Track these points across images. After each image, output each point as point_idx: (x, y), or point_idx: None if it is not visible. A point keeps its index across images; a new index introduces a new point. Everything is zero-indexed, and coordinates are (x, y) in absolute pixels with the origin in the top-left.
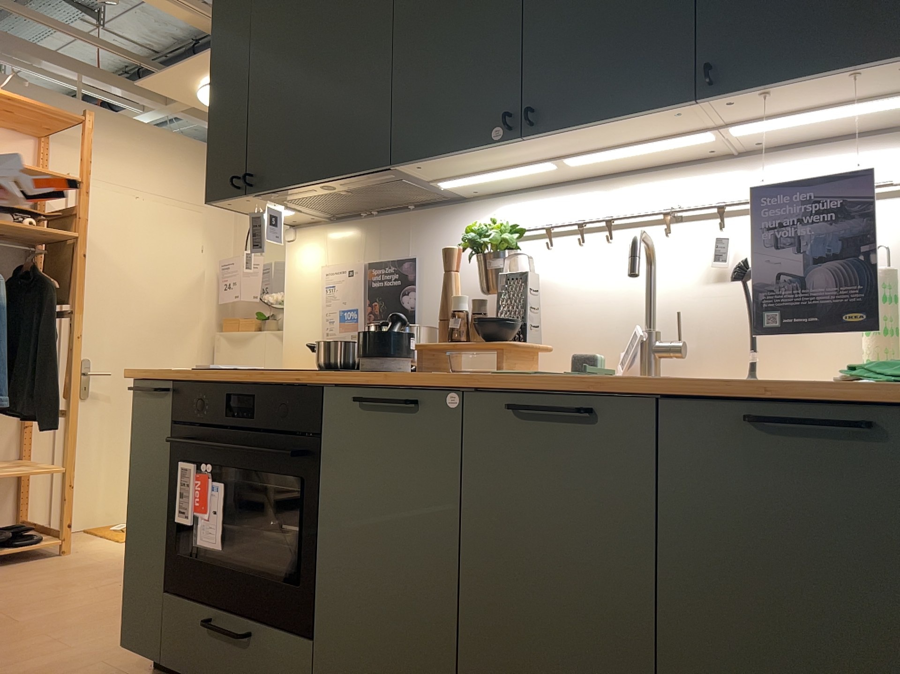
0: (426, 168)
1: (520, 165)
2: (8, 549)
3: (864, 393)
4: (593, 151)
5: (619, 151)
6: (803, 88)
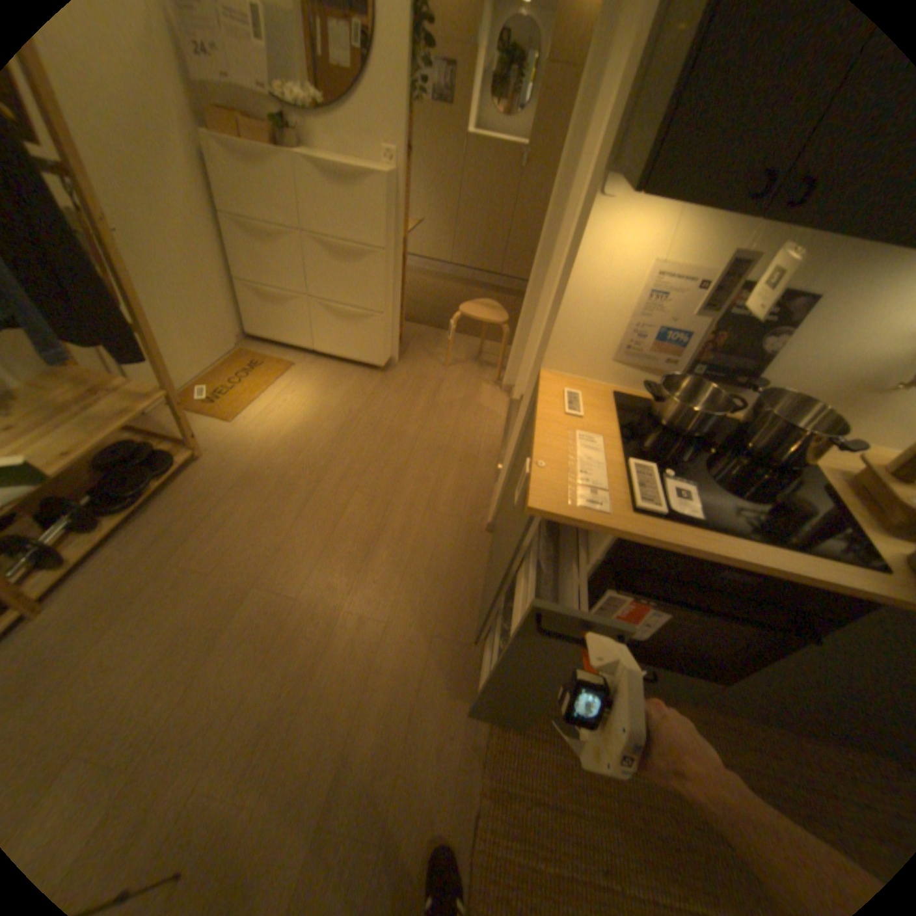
0: None
1: None
2: (153, 484)
3: None
4: None
5: None
6: None
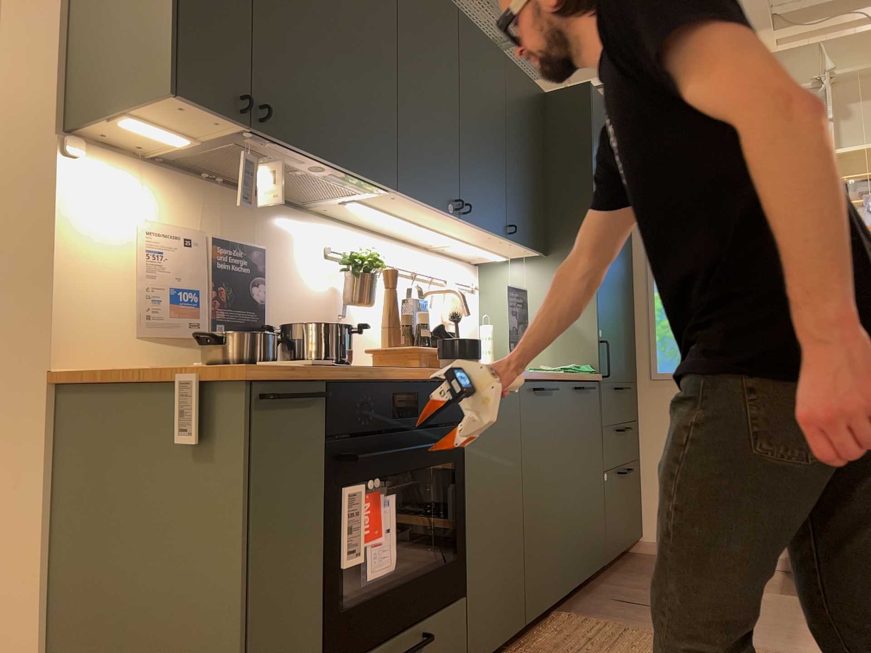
0: (387, 198)
1: (406, 219)
2: None
3: (586, 377)
4: (436, 230)
5: (441, 234)
6: (516, 246)
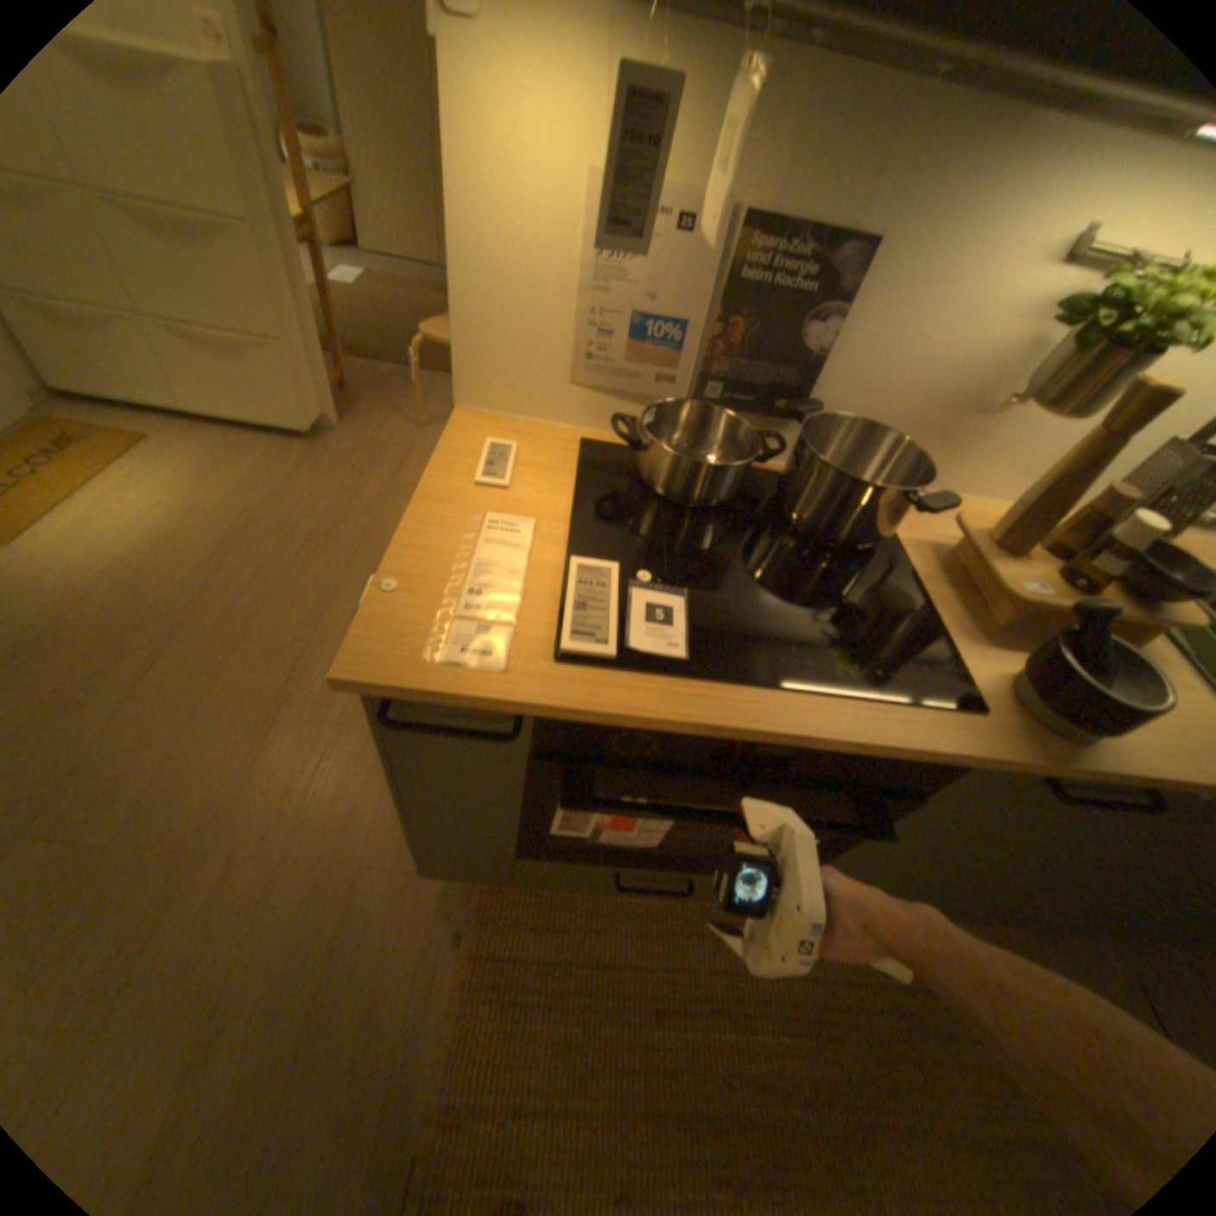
0: None
1: None
2: None
3: None
4: None
5: None
6: None
